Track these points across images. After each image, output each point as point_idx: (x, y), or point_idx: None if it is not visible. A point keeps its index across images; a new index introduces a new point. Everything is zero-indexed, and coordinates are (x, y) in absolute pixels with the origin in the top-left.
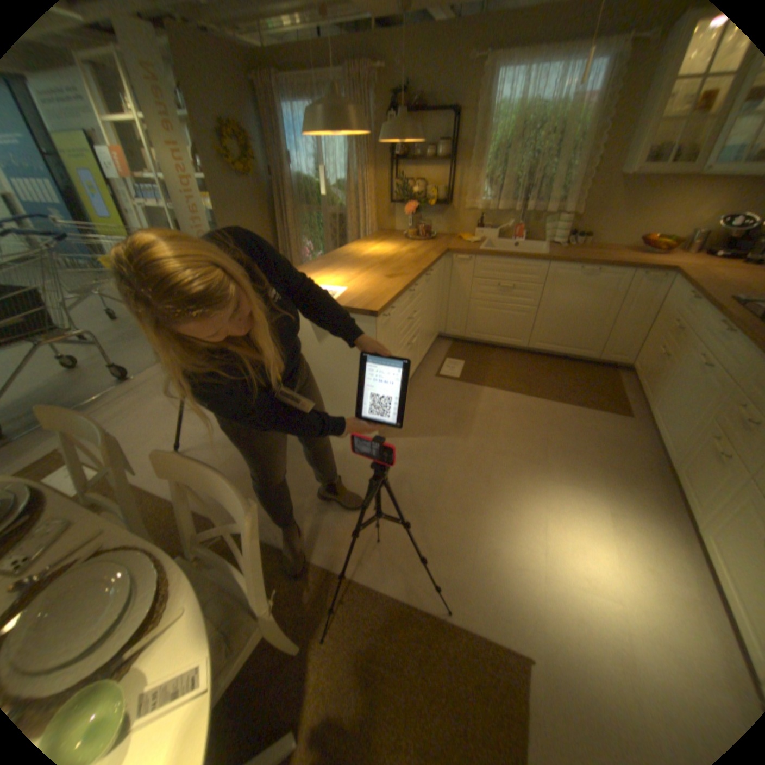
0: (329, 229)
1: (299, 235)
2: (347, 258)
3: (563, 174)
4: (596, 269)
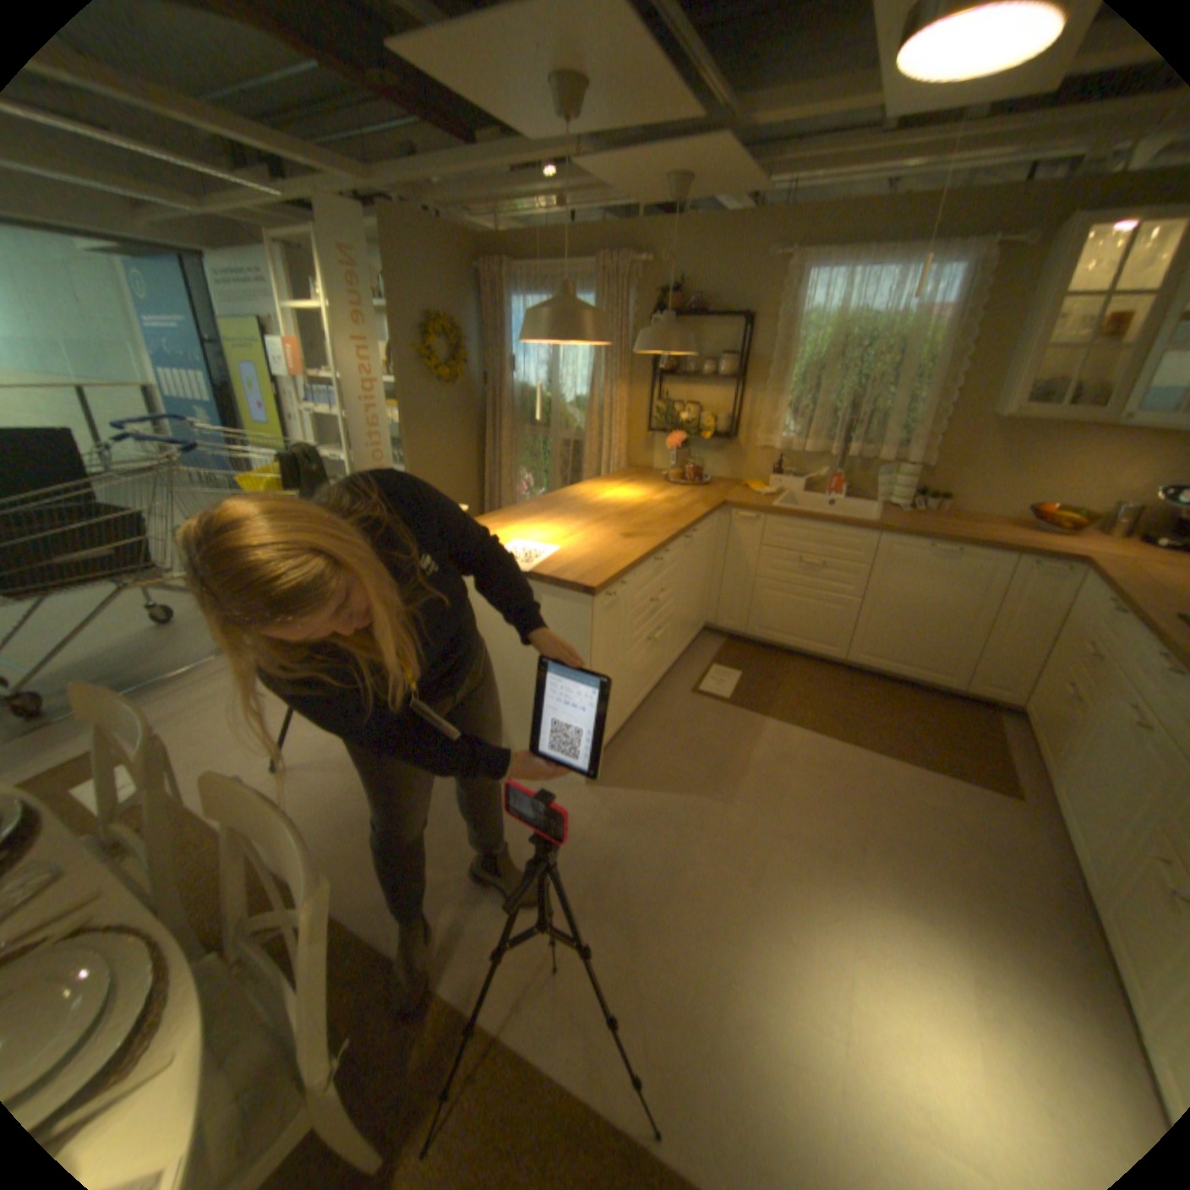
0: (558, 460)
1: (515, 465)
2: (572, 504)
3: (903, 409)
4: (954, 550)
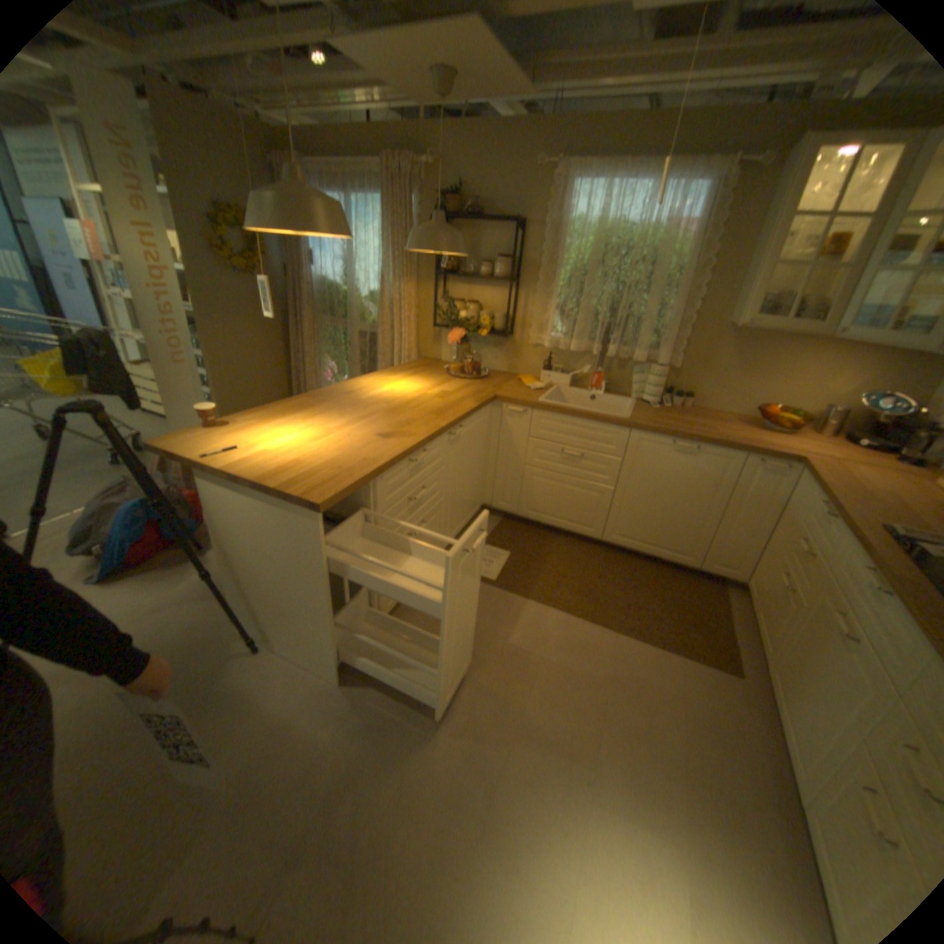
0: (356, 351)
1: (319, 354)
2: (346, 398)
3: (653, 315)
4: (693, 448)
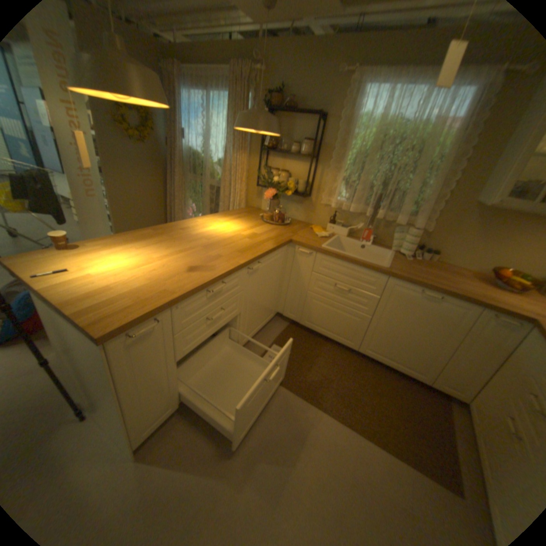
0: (207, 198)
1: (184, 198)
2: (180, 233)
3: (417, 190)
4: (439, 298)
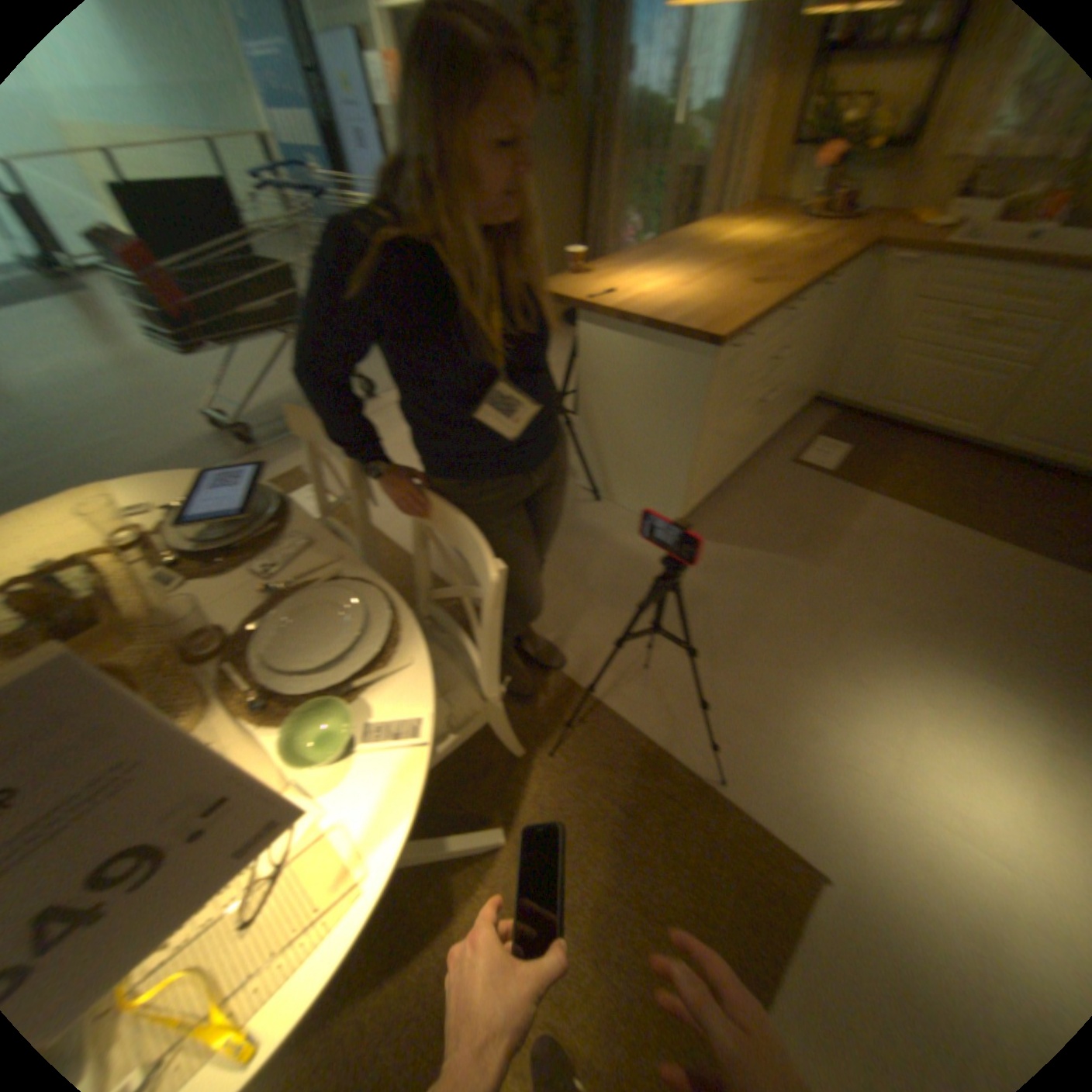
0: (675, 195)
1: (625, 205)
2: (695, 246)
3: None
4: None
